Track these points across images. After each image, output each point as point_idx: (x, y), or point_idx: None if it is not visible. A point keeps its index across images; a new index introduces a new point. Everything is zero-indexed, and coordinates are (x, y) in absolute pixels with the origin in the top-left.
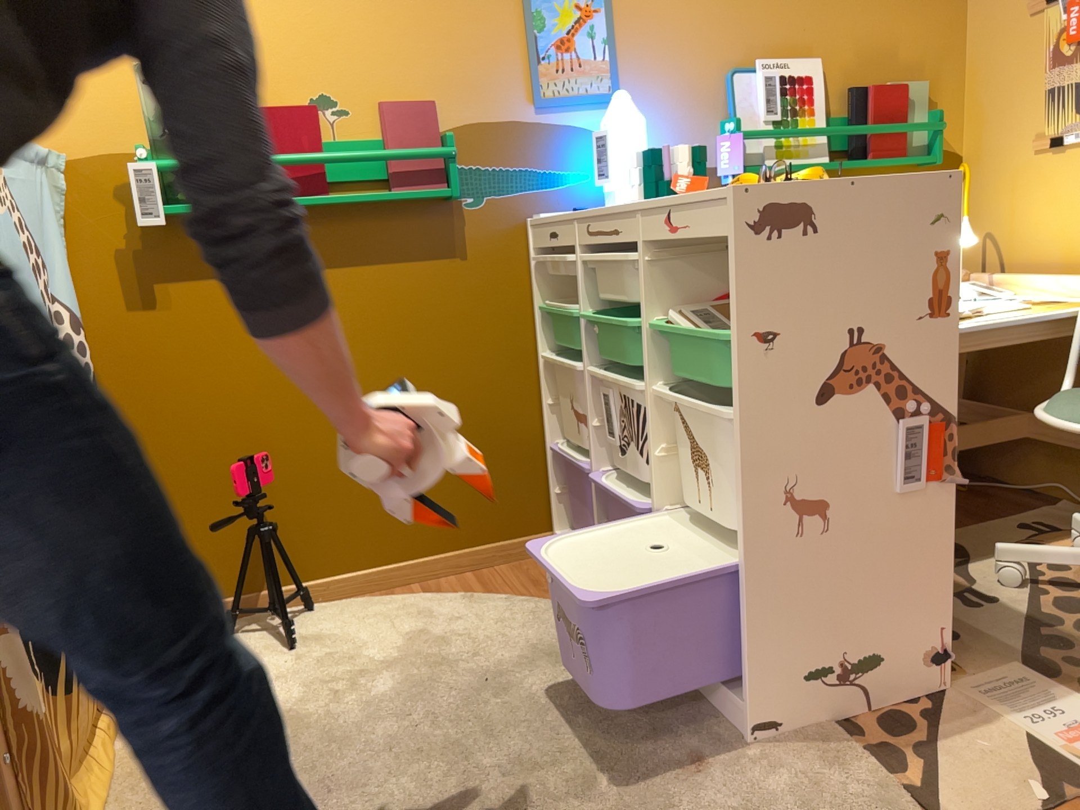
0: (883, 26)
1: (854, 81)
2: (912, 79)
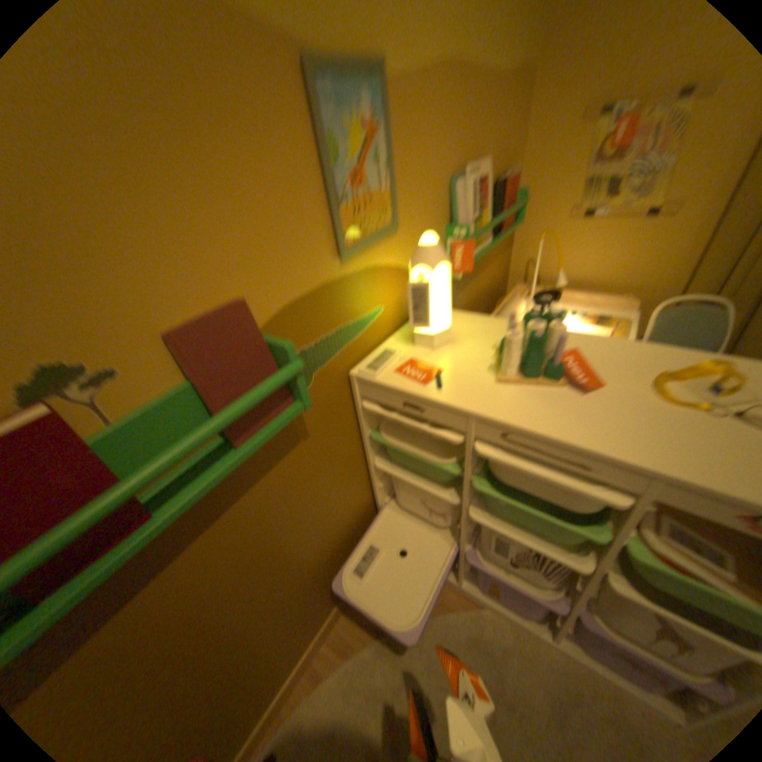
0: (509, 119)
1: (496, 168)
2: (514, 161)
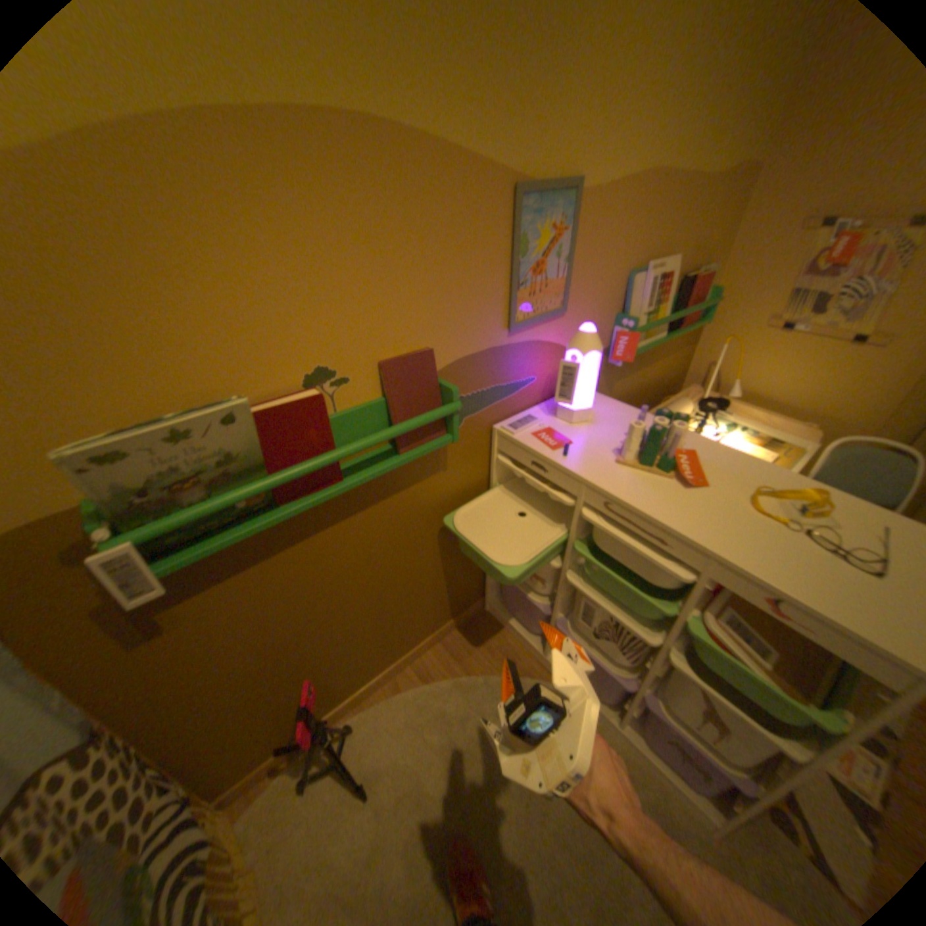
0: (713, 219)
1: (687, 265)
2: (712, 259)
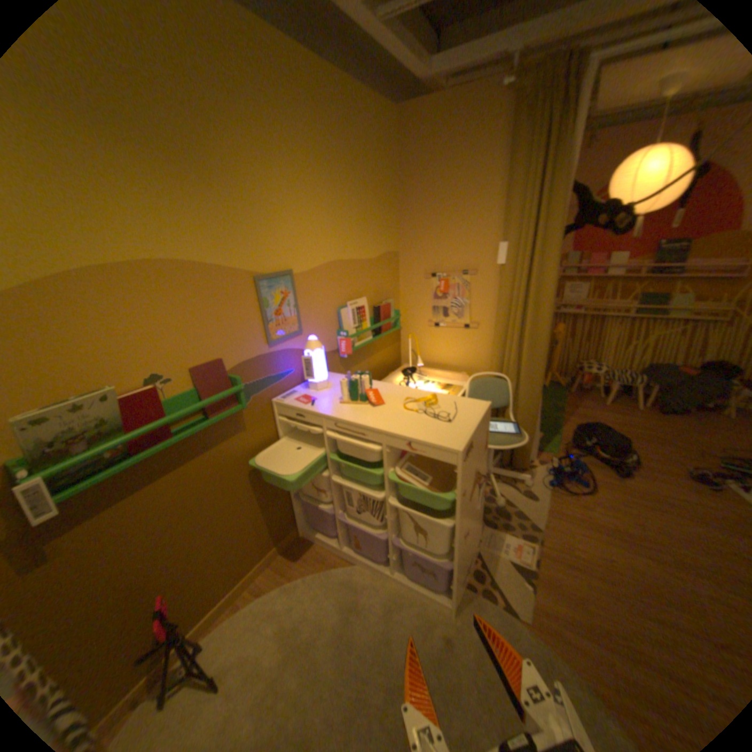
0: (380, 279)
1: (374, 302)
2: (388, 297)
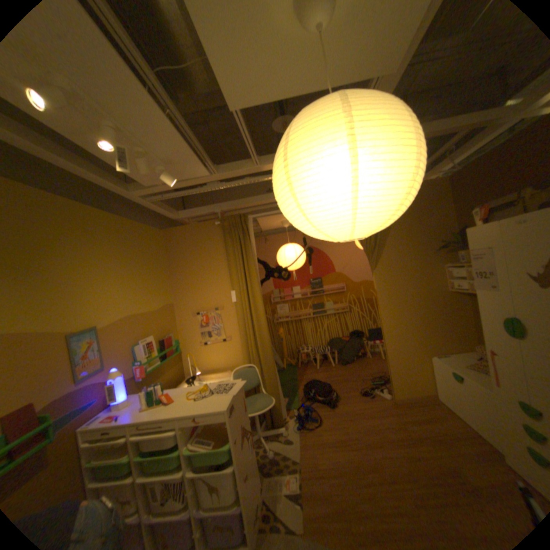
0: (162, 322)
1: (159, 338)
2: (169, 333)
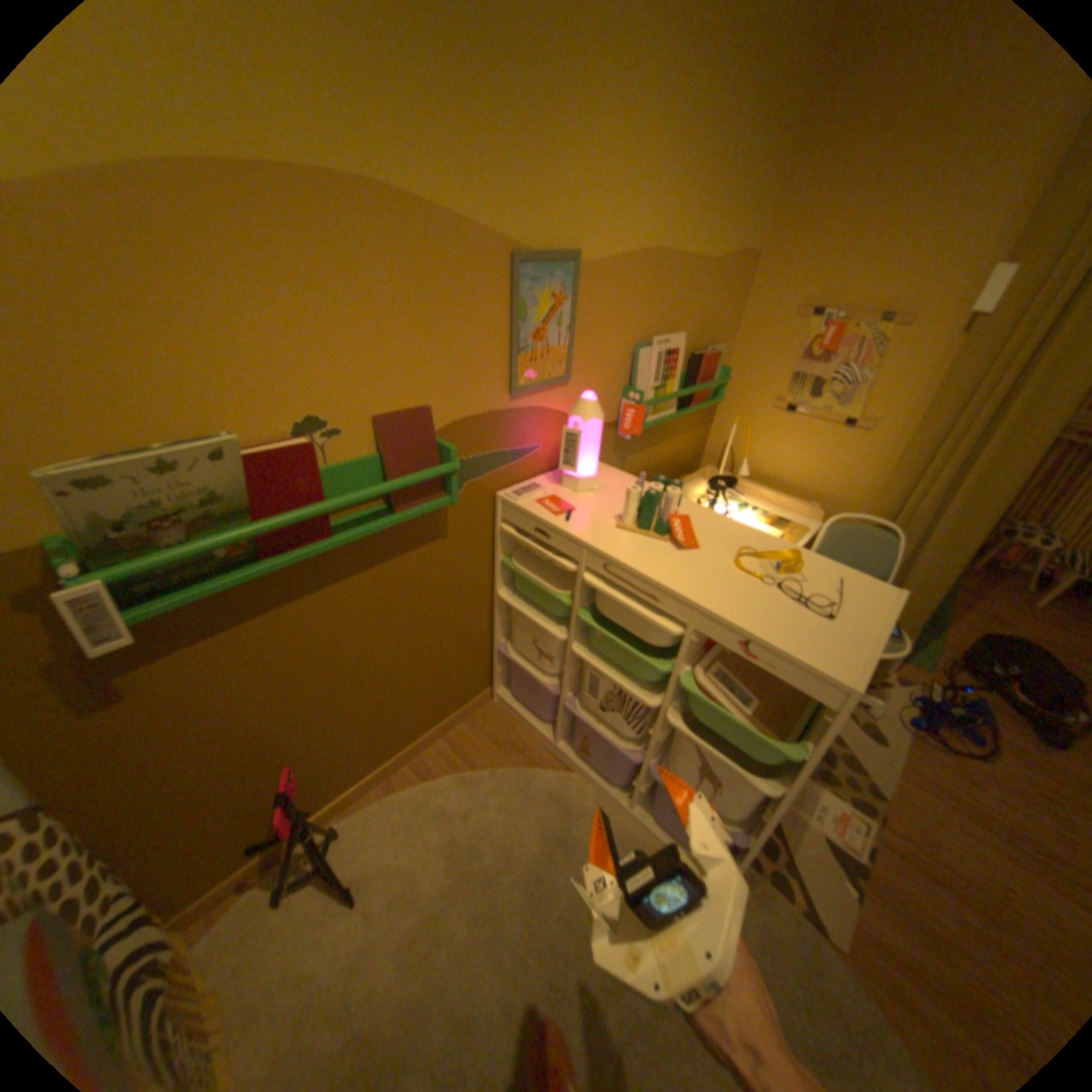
0: (716, 301)
1: (693, 344)
2: (719, 340)
